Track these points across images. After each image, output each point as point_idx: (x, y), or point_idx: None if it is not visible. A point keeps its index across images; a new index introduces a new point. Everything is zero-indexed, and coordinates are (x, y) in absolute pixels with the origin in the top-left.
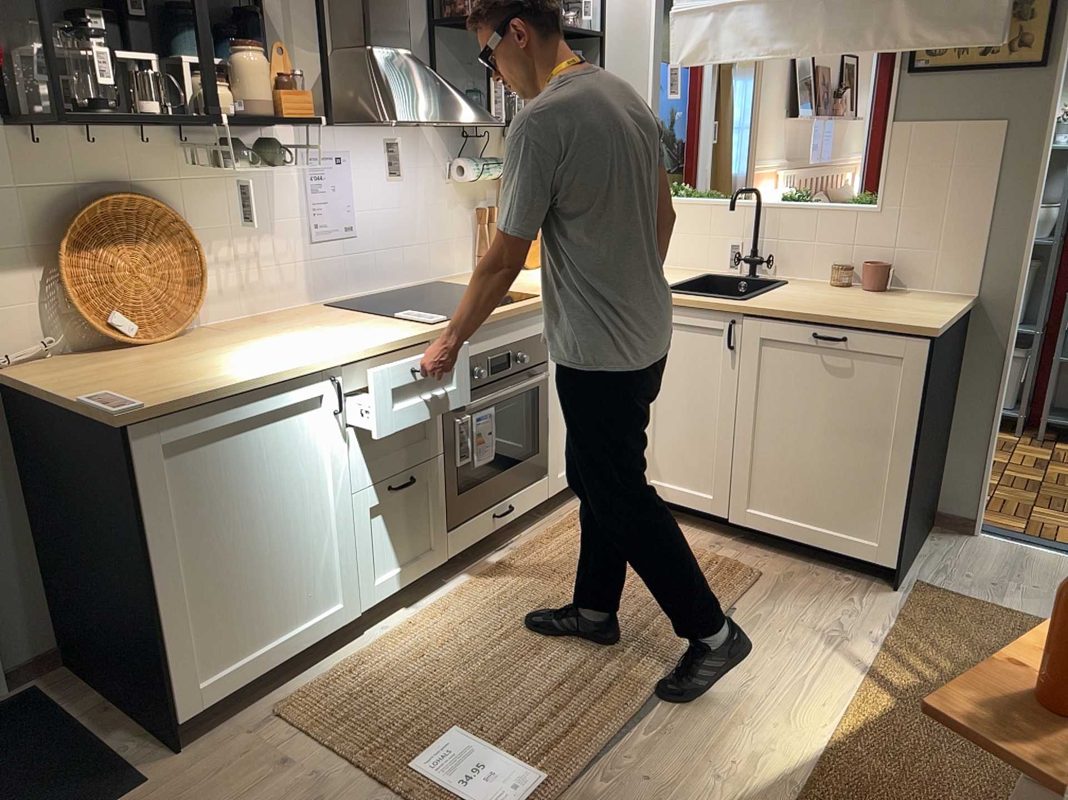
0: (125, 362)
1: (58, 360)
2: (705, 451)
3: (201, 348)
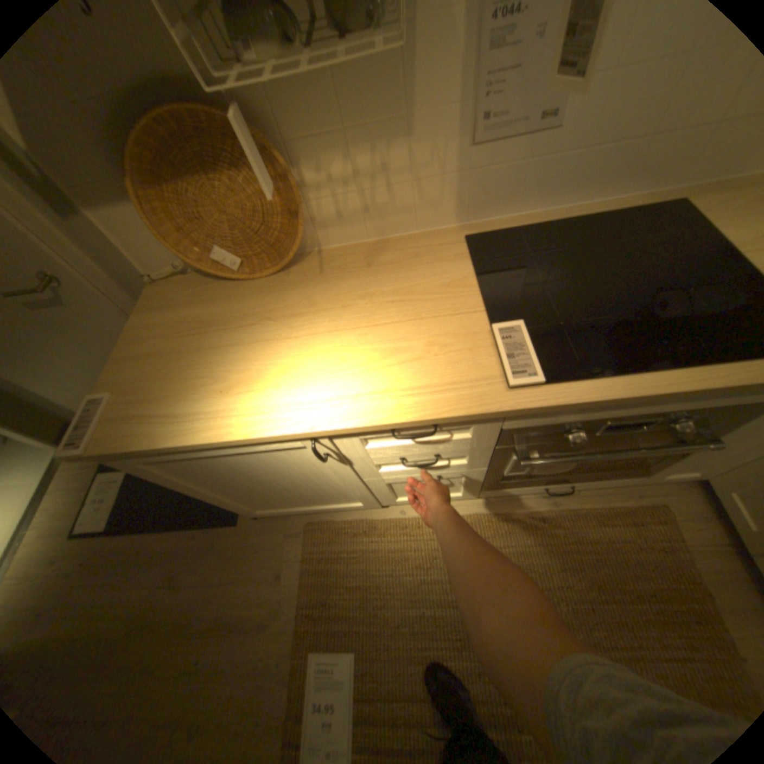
0: (200, 311)
1: (182, 280)
2: None
3: (265, 308)
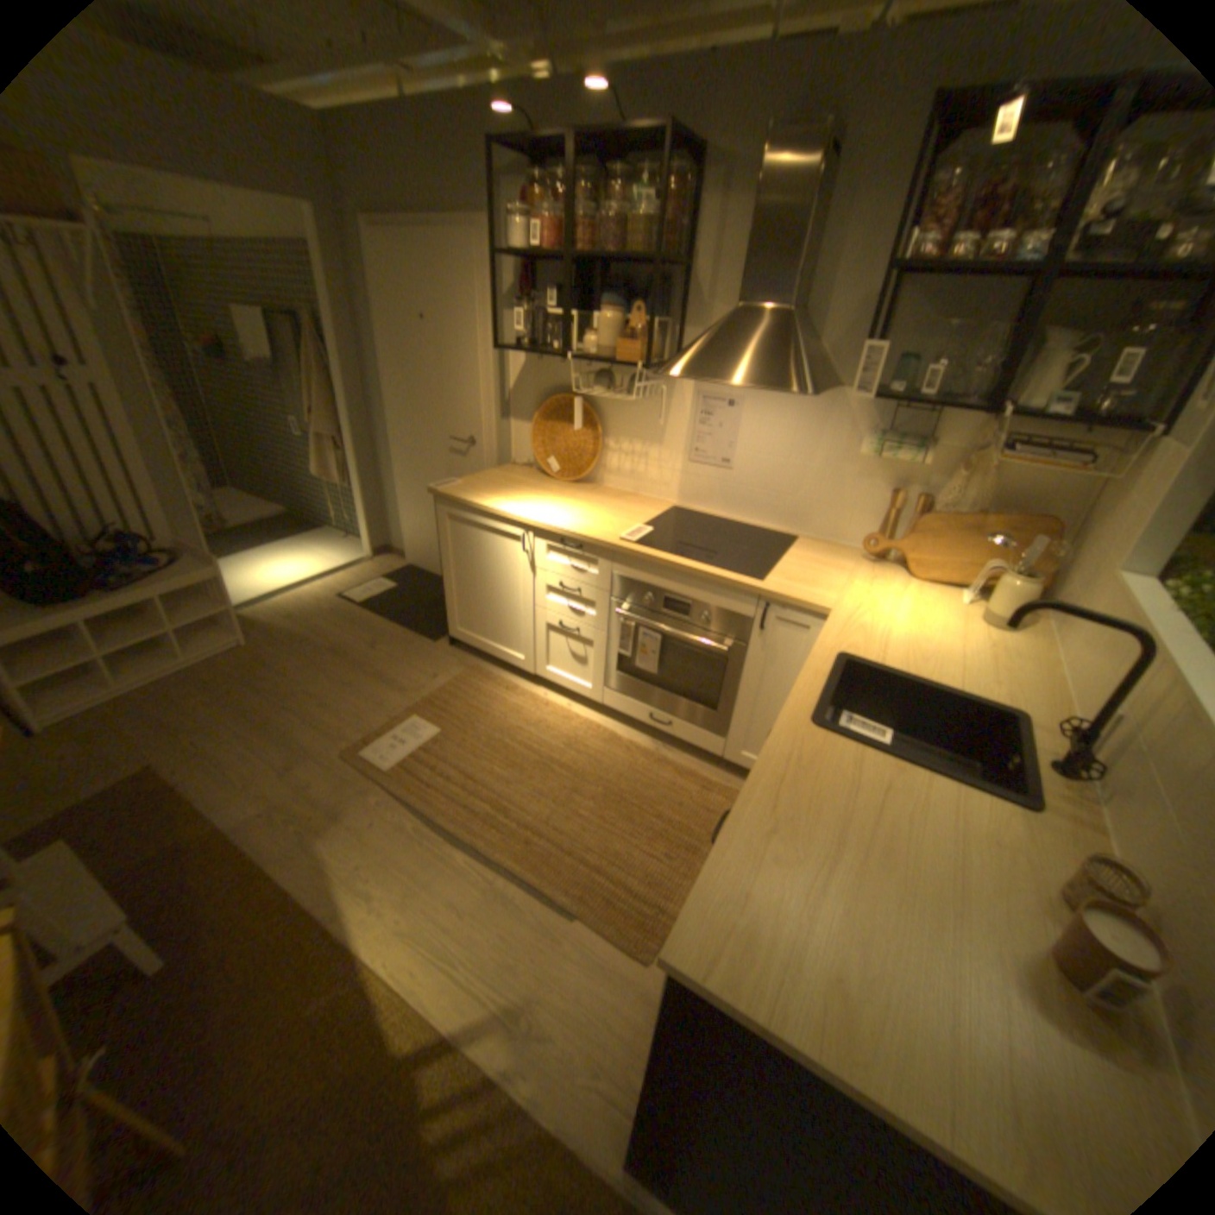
0: (524, 480)
1: (527, 470)
2: None
3: (552, 490)
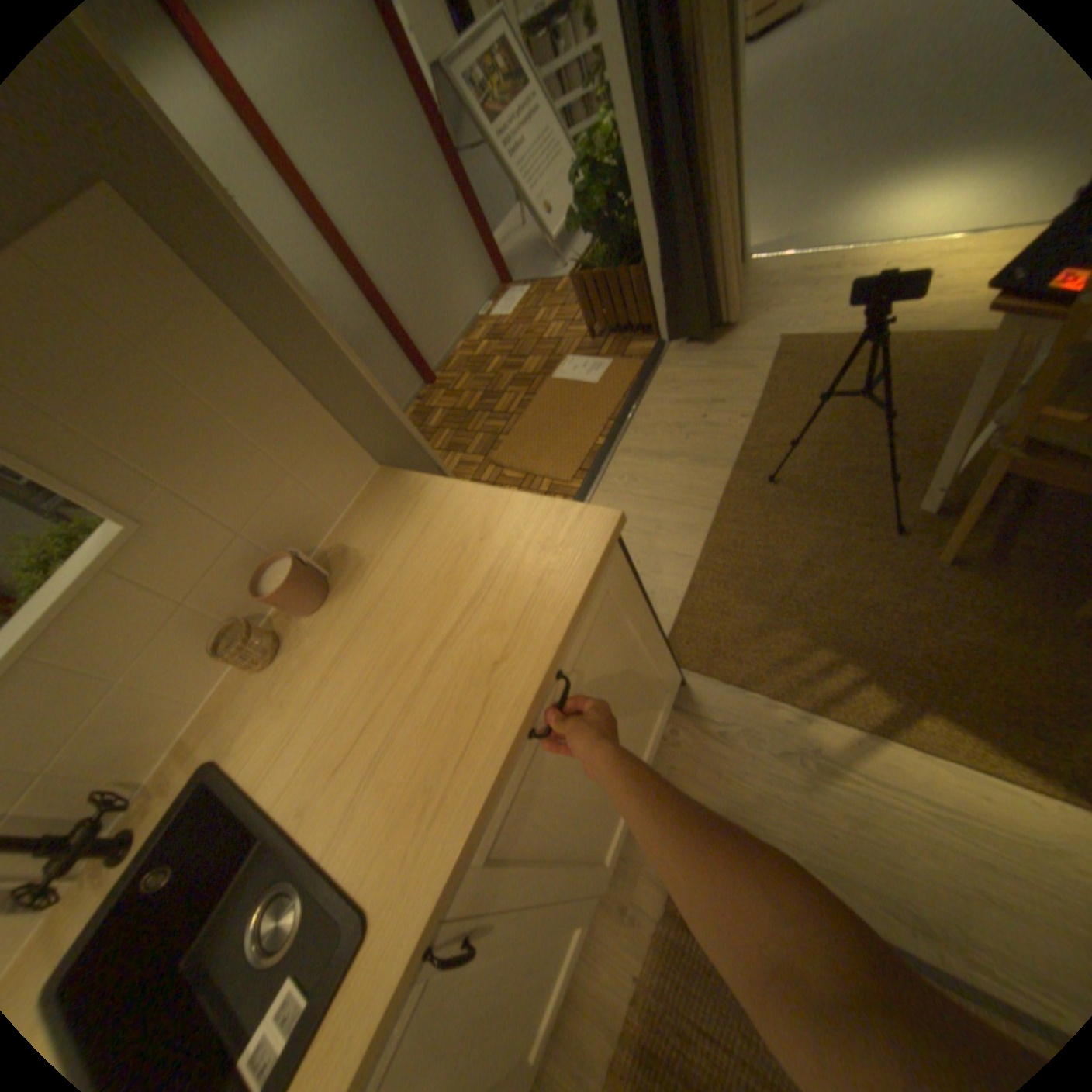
0: None
1: None
2: (538, 967)
3: None
